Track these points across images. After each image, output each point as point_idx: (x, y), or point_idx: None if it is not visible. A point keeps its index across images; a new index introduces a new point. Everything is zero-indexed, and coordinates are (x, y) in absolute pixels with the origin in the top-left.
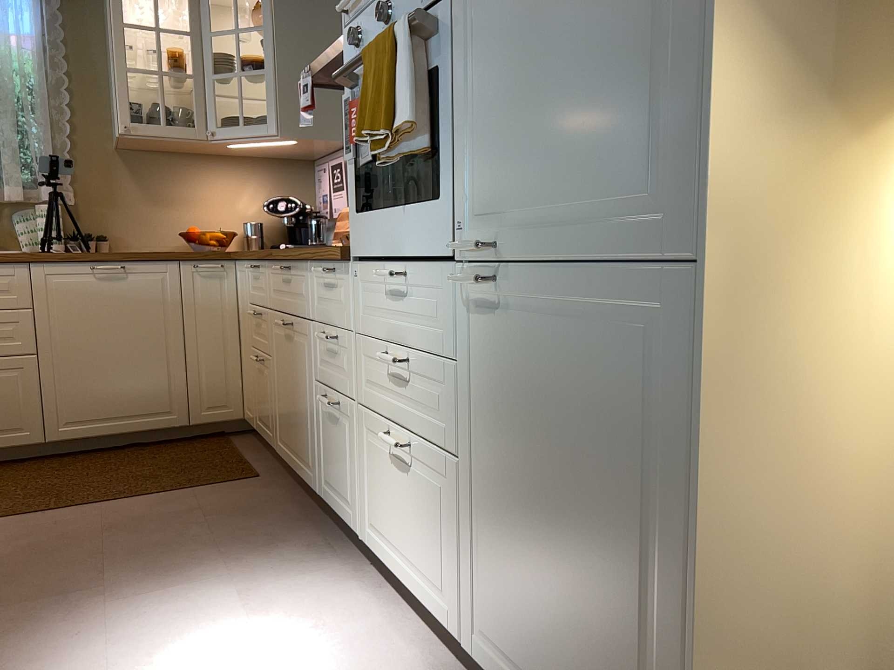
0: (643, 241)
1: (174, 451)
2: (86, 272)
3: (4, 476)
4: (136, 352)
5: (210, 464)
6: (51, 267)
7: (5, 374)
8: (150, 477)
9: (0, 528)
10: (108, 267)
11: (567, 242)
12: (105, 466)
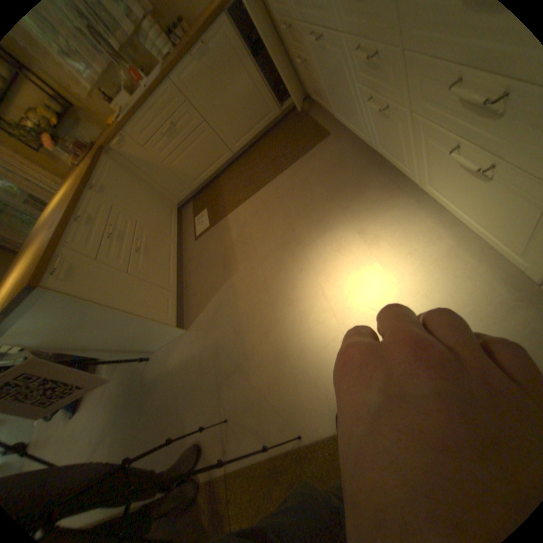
0: None
1: (283, 130)
2: (190, 60)
3: (231, 175)
4: (239, 89)
5: (302, 132)
6: (176, 69)
7: (201, 136)
8: (282, 154)
9: (245, 207)
10: (197, 48)
11: None
12: (260, 153)
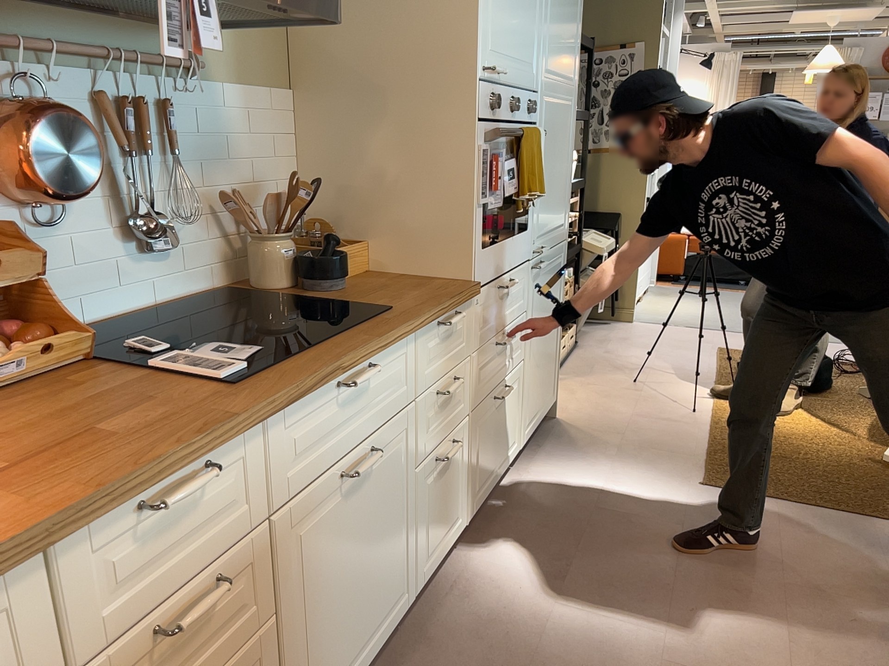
0: (562, 235)
1: None
2: None
3: None
4: None
5: None
6: None
7: None
8: None
9: None
10: None
11: (553, 240)
12: None
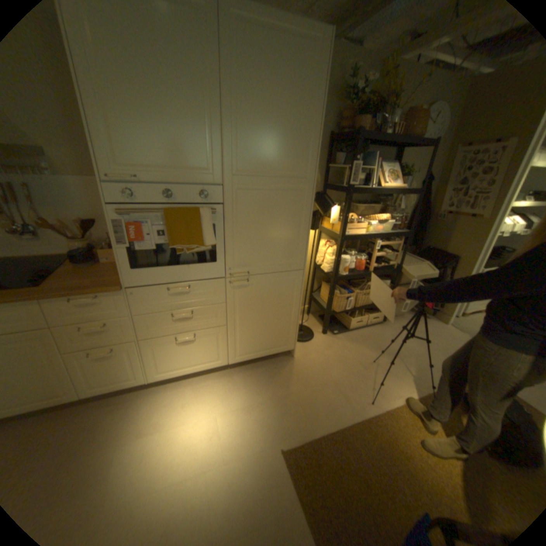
0: (290, 267)
1: None
2: None
3: None
4: None
5: None
6: None
7: None
8: None
9: None
10: None
11: (270, 269)
12: None
